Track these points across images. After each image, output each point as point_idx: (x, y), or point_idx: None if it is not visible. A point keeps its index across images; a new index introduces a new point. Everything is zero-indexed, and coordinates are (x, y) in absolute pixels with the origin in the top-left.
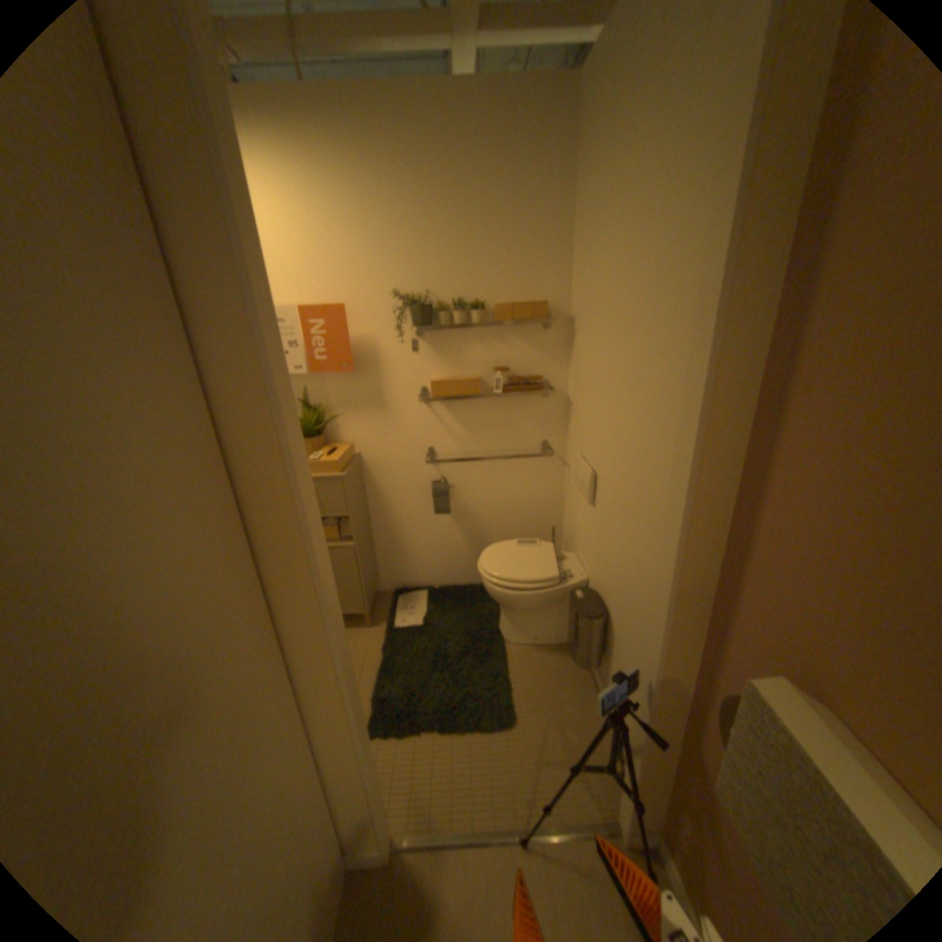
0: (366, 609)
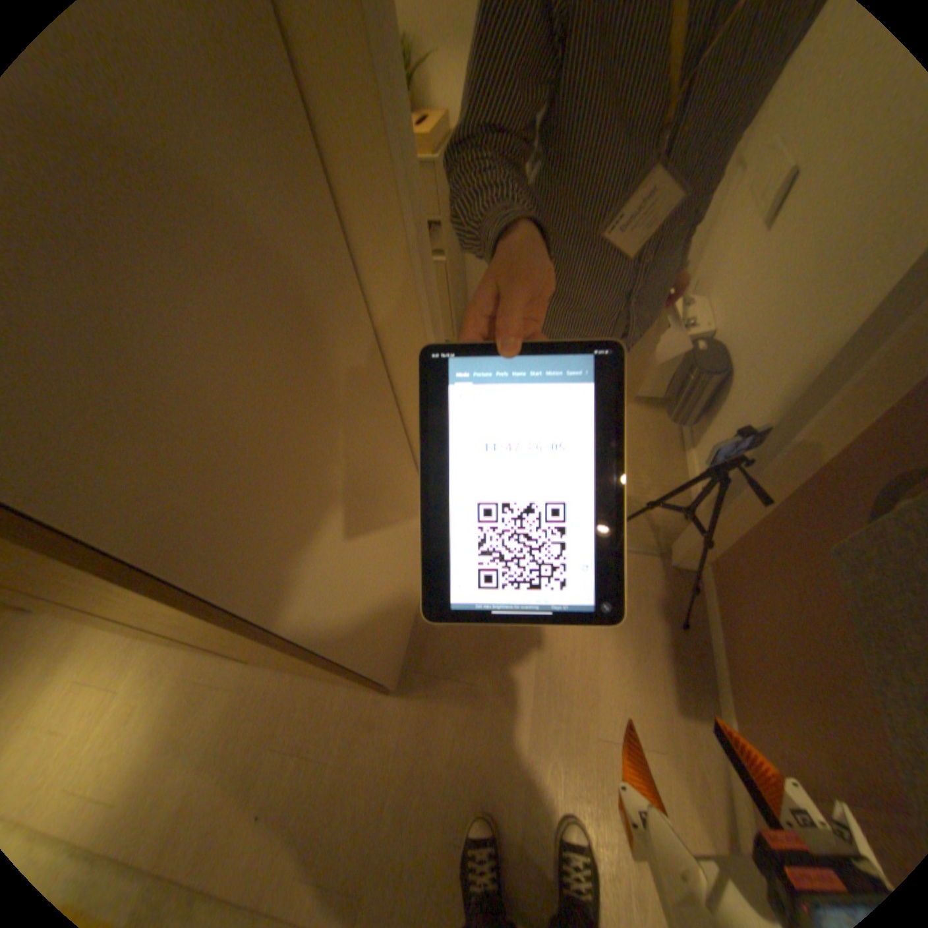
0: (455, 336)
